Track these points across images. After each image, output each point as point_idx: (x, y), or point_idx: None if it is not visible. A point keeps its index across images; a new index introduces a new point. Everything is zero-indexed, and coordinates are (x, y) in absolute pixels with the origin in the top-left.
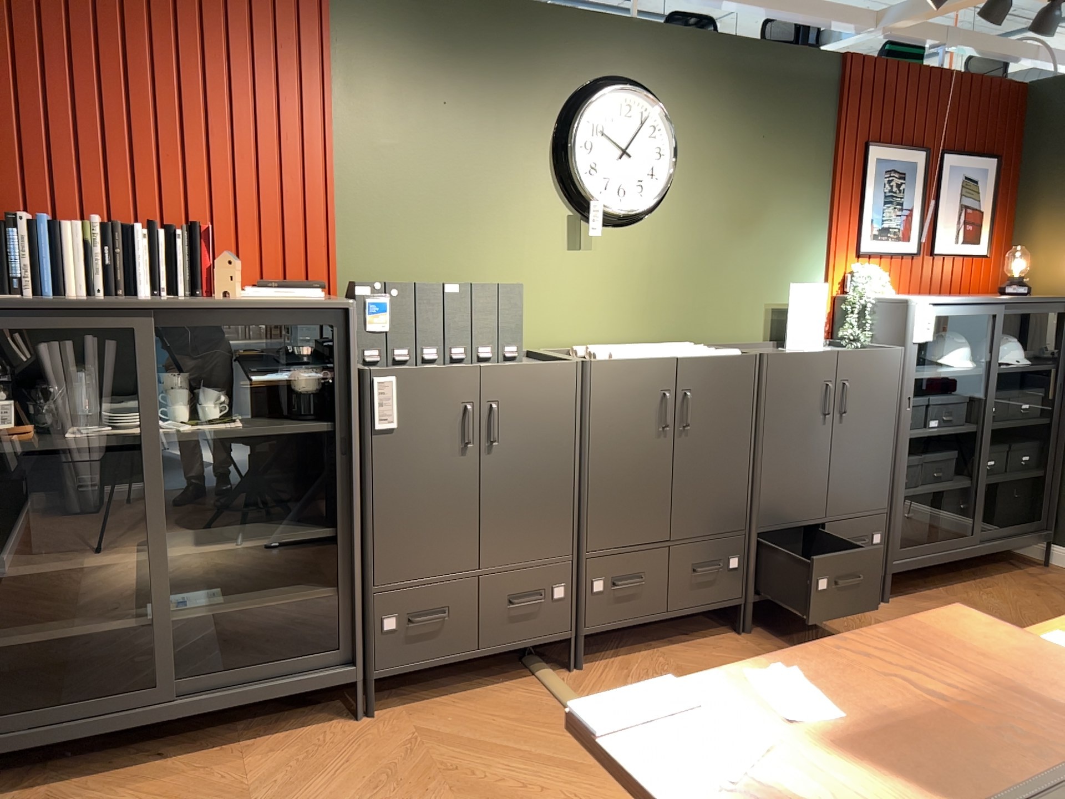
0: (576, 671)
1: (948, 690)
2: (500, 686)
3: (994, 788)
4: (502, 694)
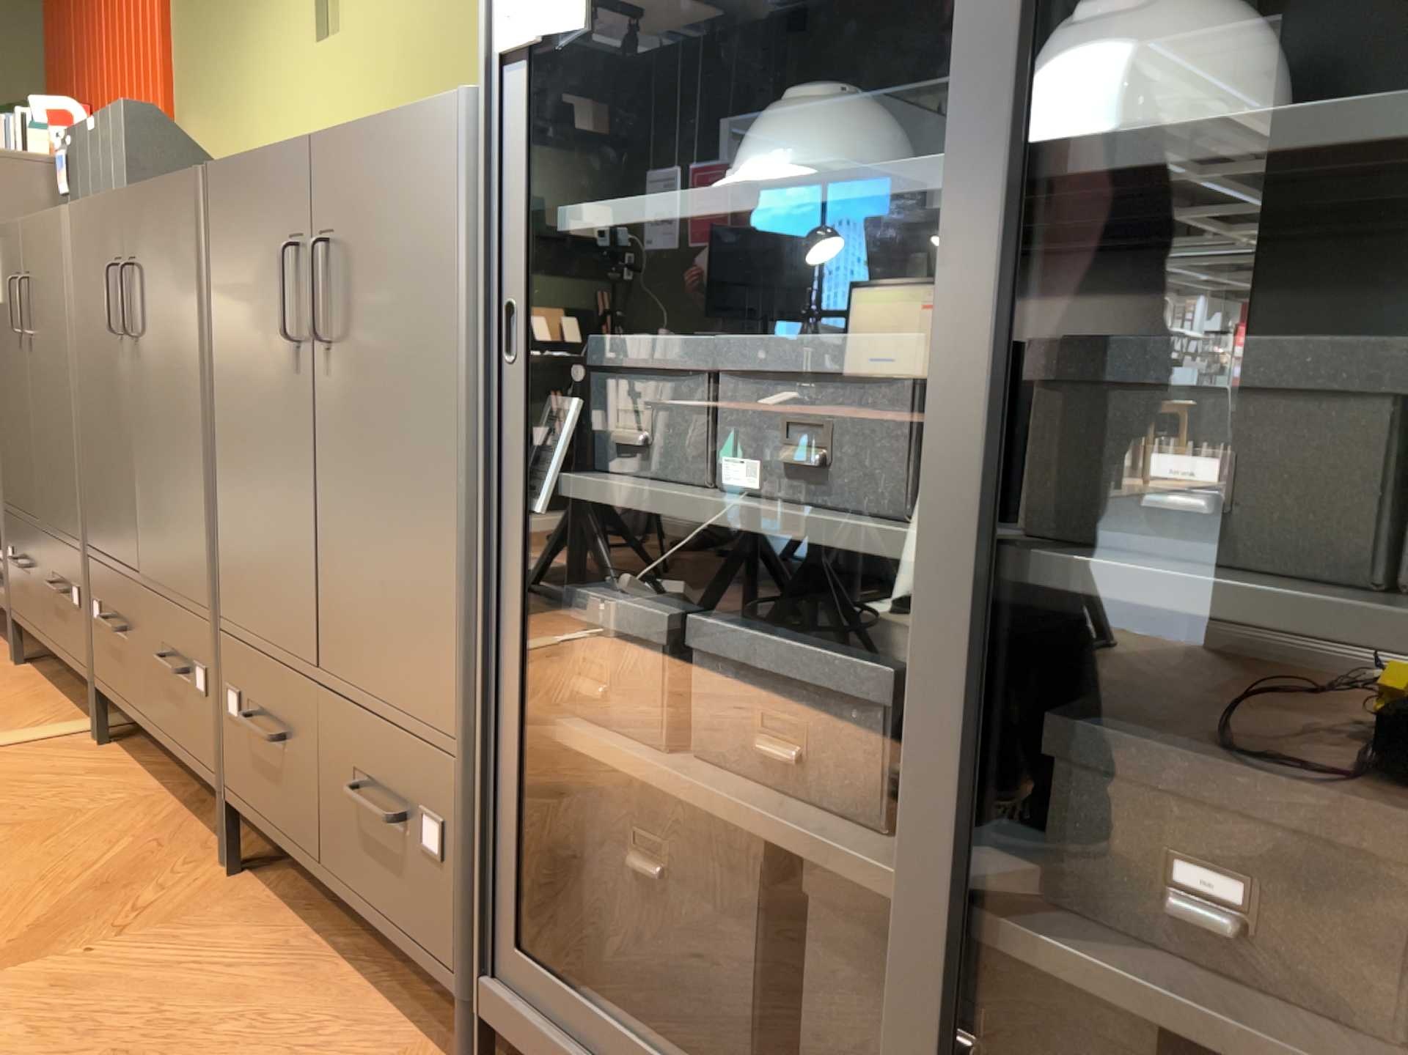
0: (93, 740)
1: None
2: (68, 709)
3: None
4: (44, 711)
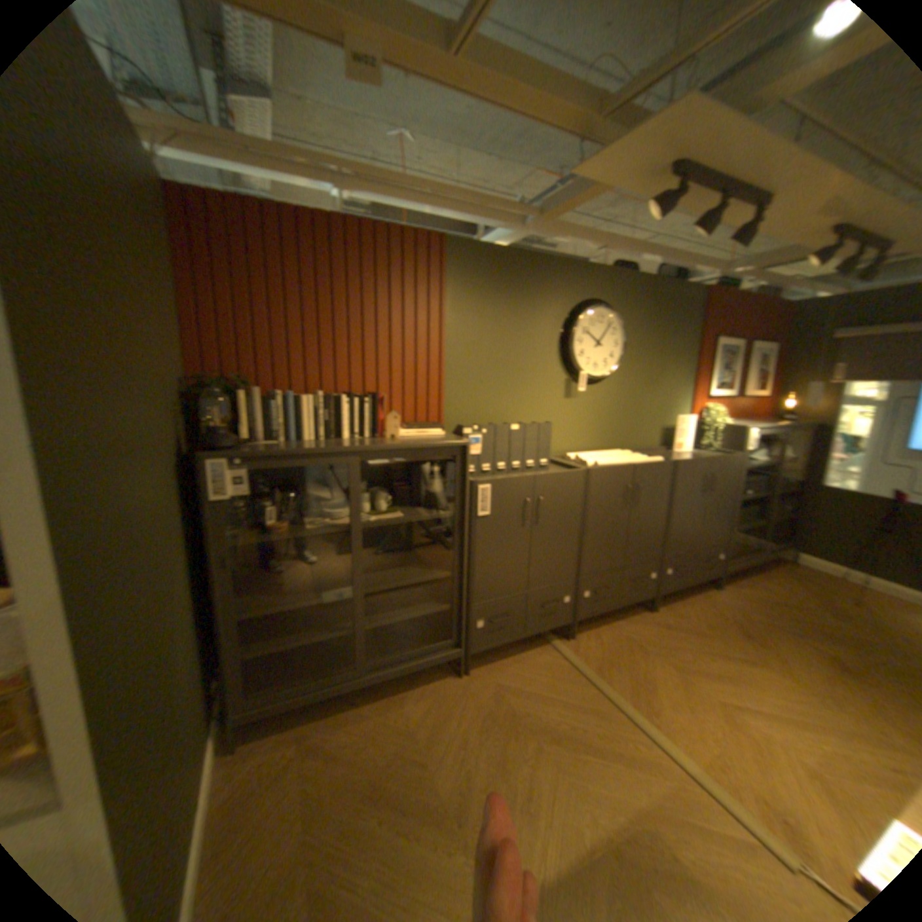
0: (573, 640)
1: None
2: (534, 652)
3: None
4: (537, 658)
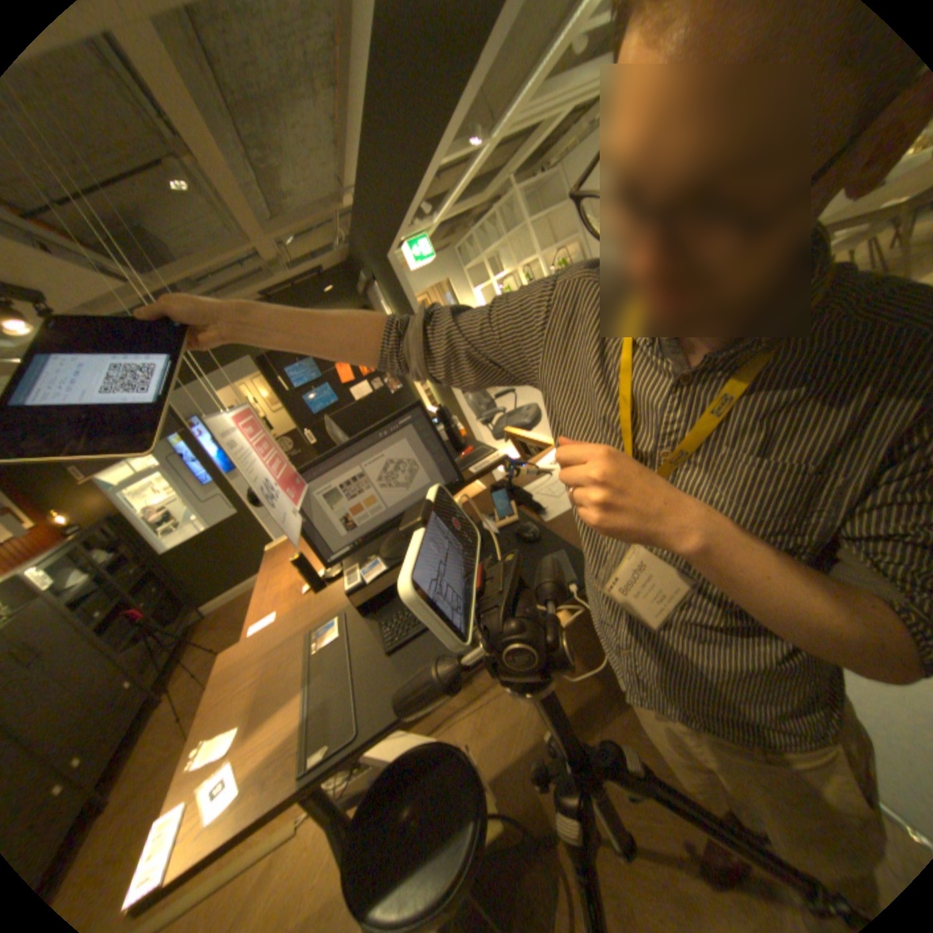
0: None
1: (247, 674)
2: None
3: (291, 675)
4: None
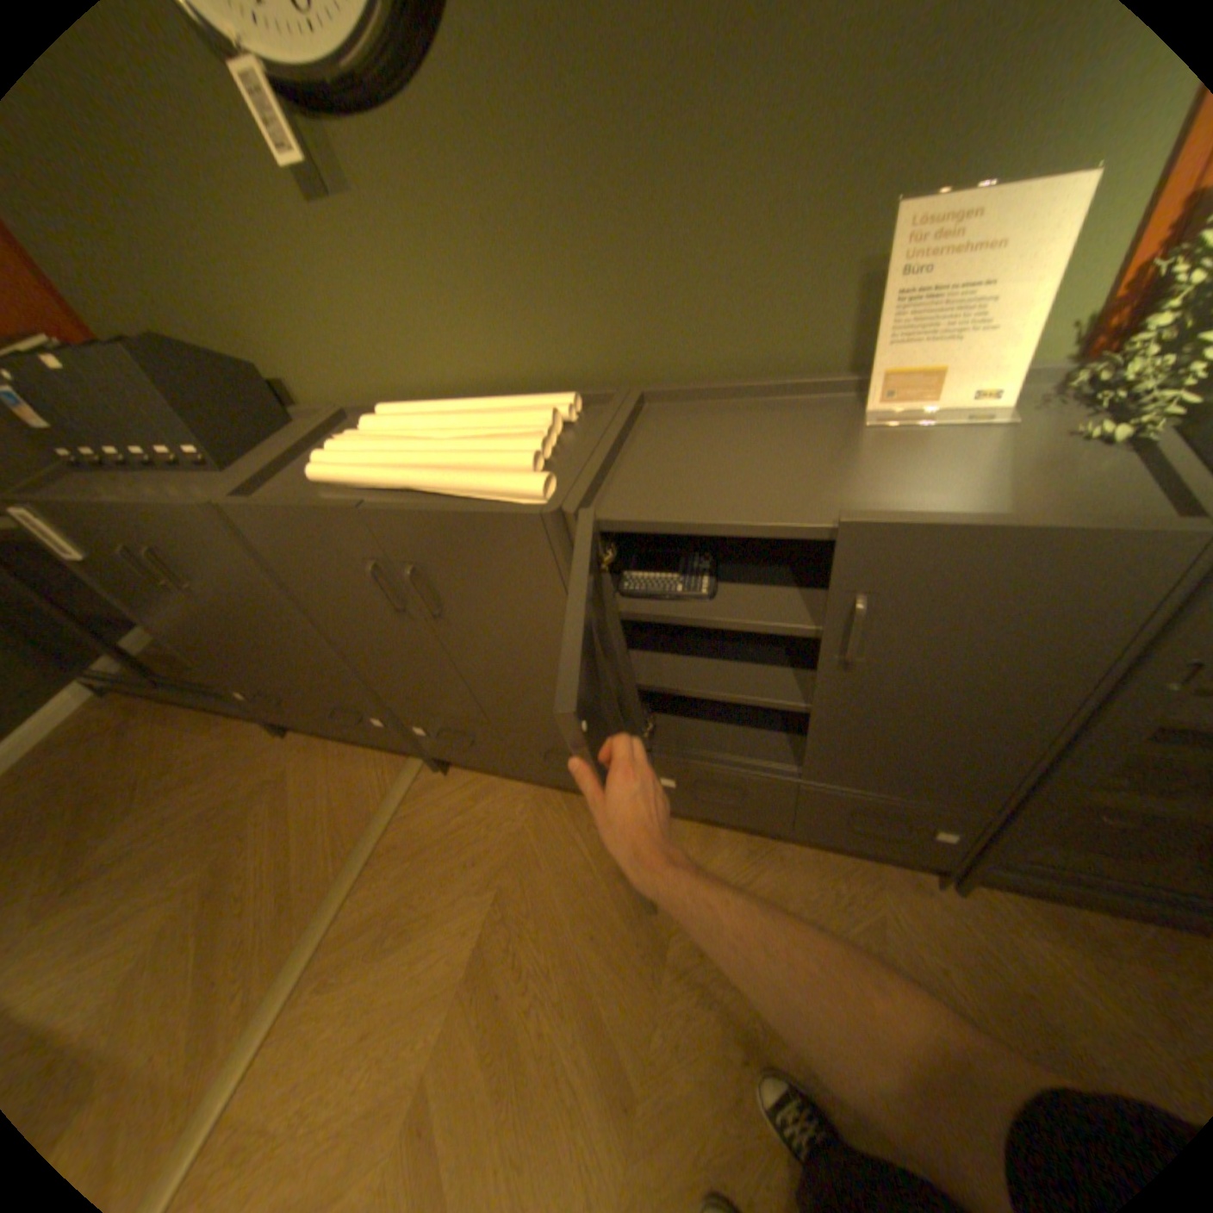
0: (437, 775)
1: None
2: (375, 756)
3: None
4: (366, 767)
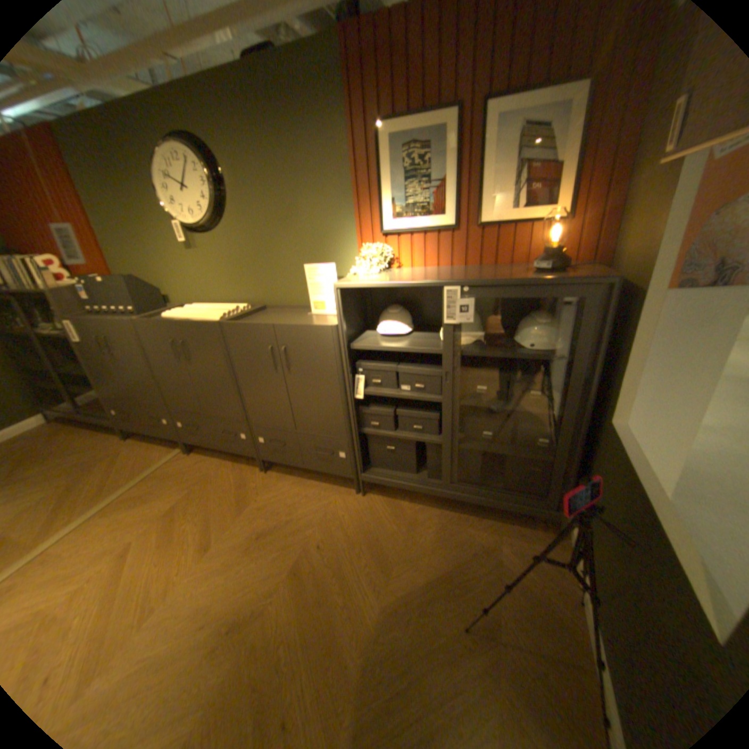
0: (185, 454)
1: None
2: (163, 448)
3: None
4: (157, 451)
